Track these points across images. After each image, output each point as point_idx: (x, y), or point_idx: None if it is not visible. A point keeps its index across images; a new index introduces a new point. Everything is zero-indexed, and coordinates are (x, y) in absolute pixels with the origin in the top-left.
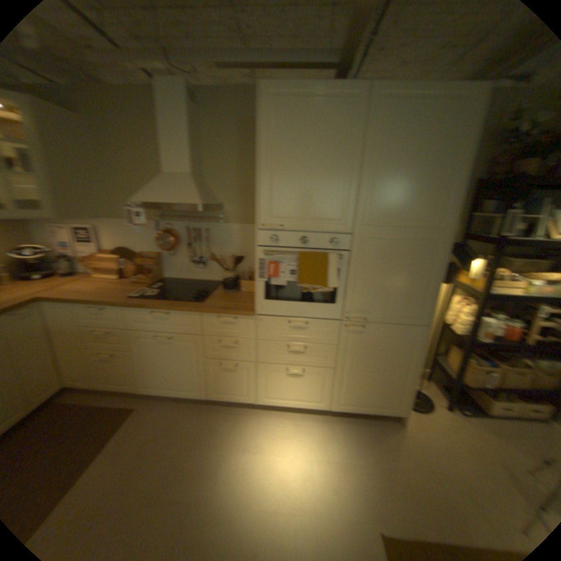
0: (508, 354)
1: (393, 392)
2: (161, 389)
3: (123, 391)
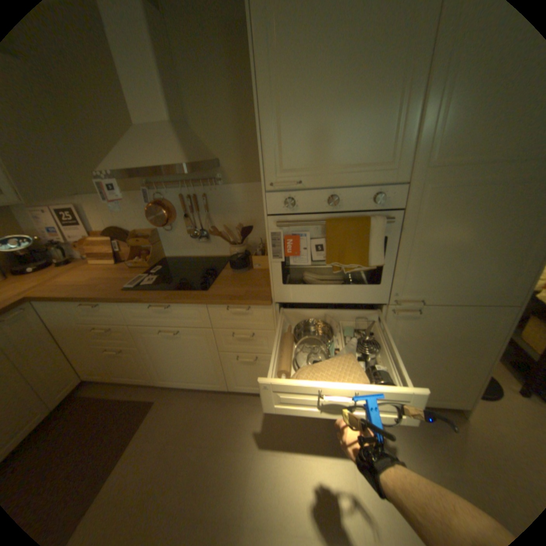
0: None
1: (456, 384)
2: (180, 381)
3: (143, 382)
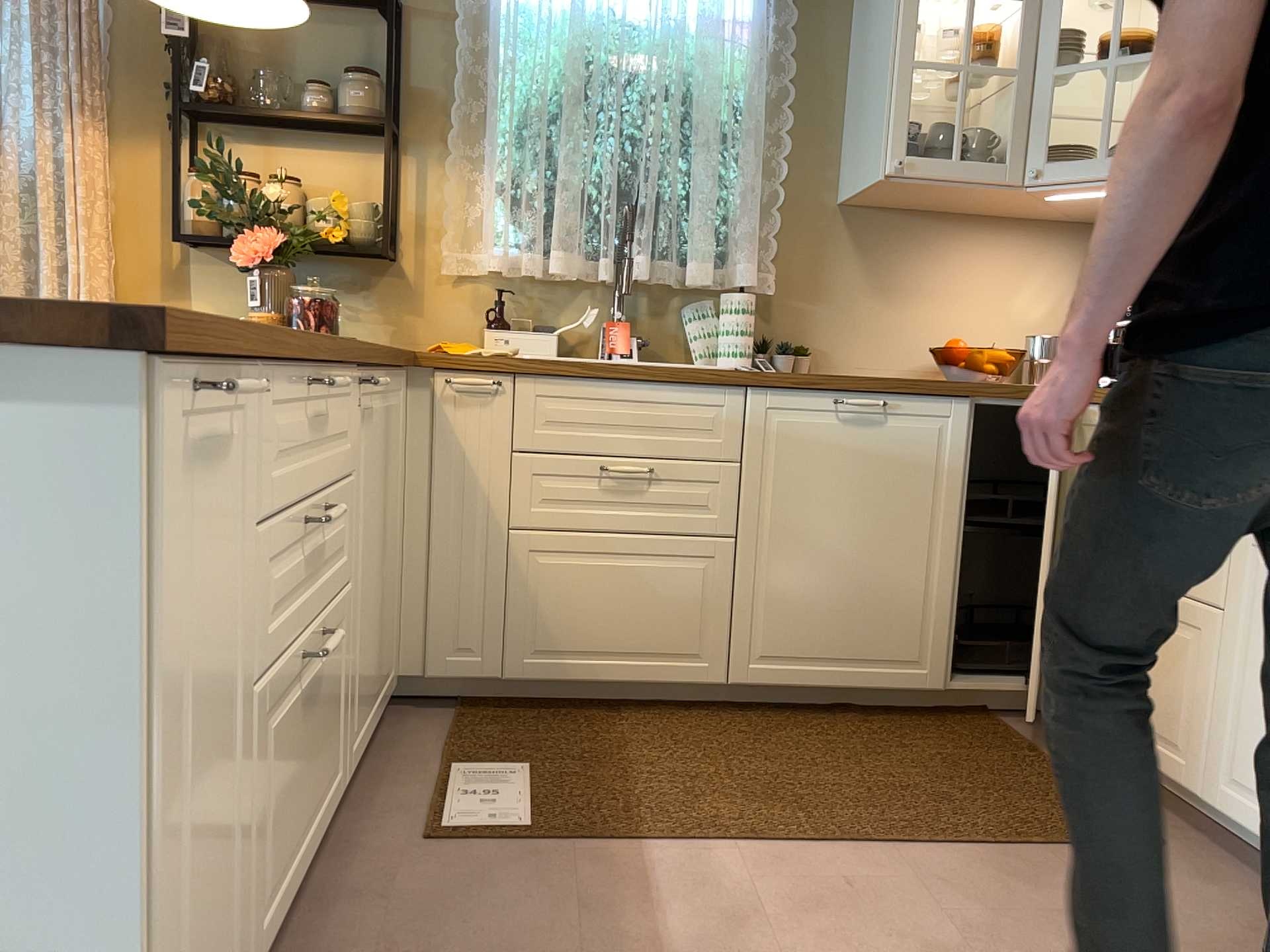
0: None
1: None
2: None
3: (1177, 771)
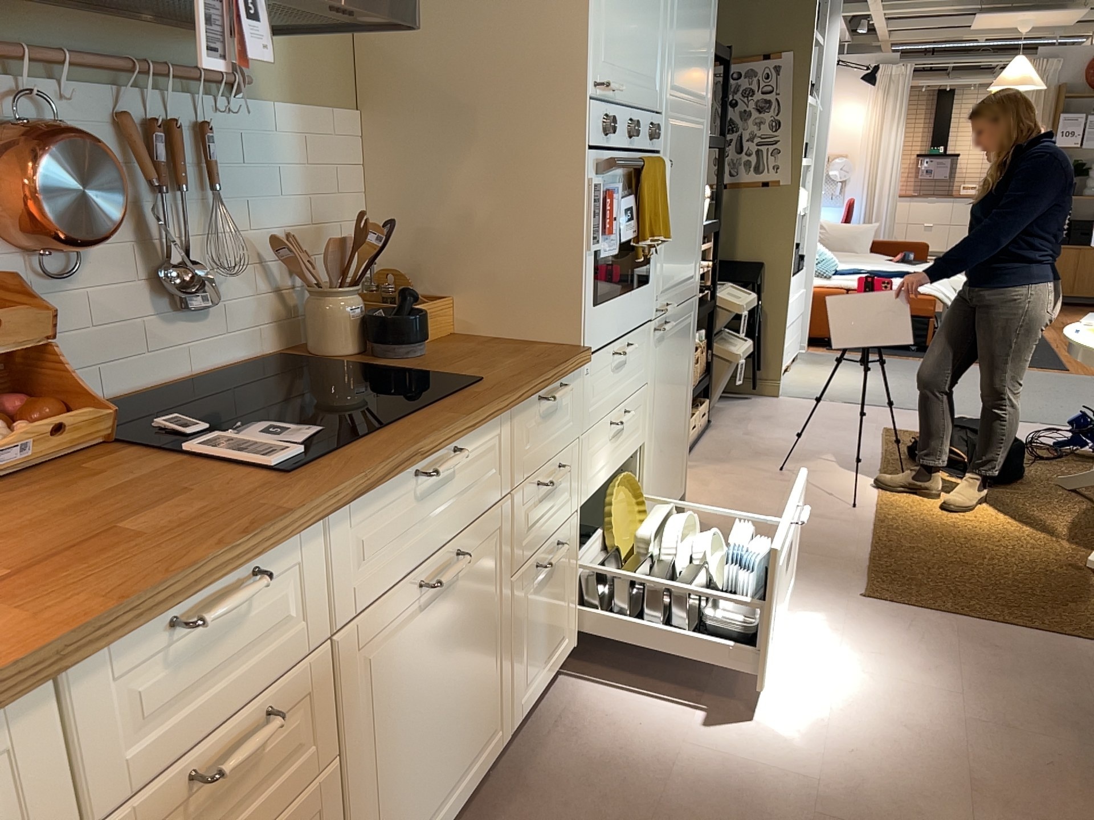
0: None
1: (679, 448)
2: (427, 818)
3: None
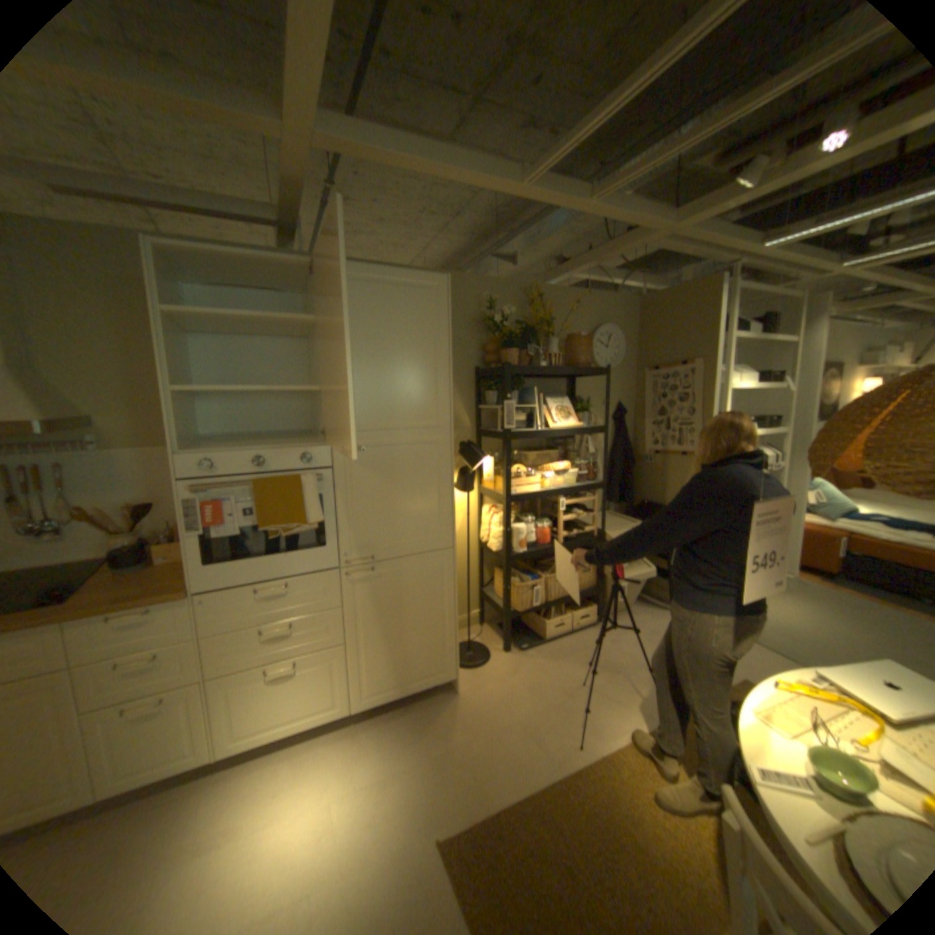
0: (548, 561)
1: (431, 650)
2: None
3: None
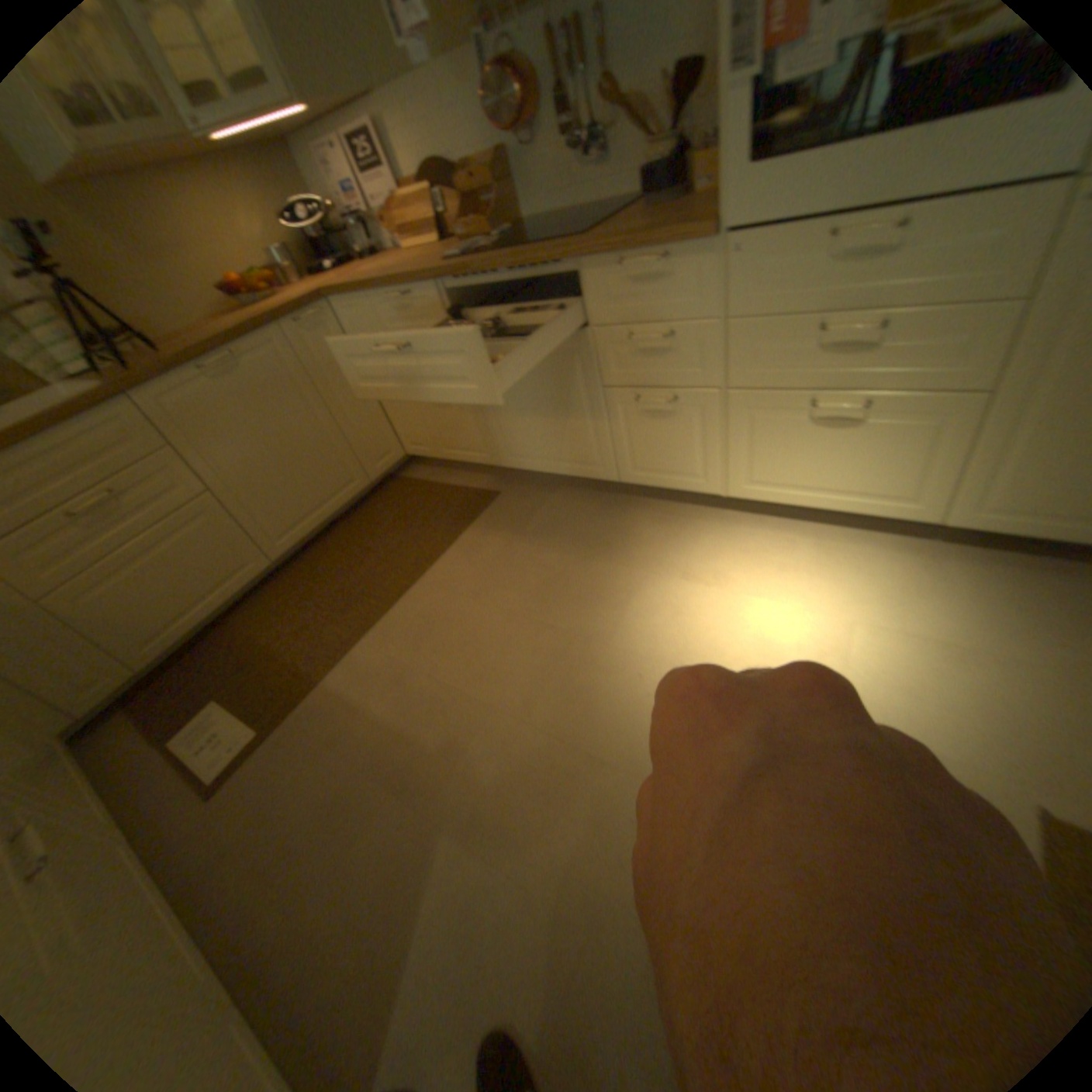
0: None
1: None
2: (538, 457)
3: (483, 459)
